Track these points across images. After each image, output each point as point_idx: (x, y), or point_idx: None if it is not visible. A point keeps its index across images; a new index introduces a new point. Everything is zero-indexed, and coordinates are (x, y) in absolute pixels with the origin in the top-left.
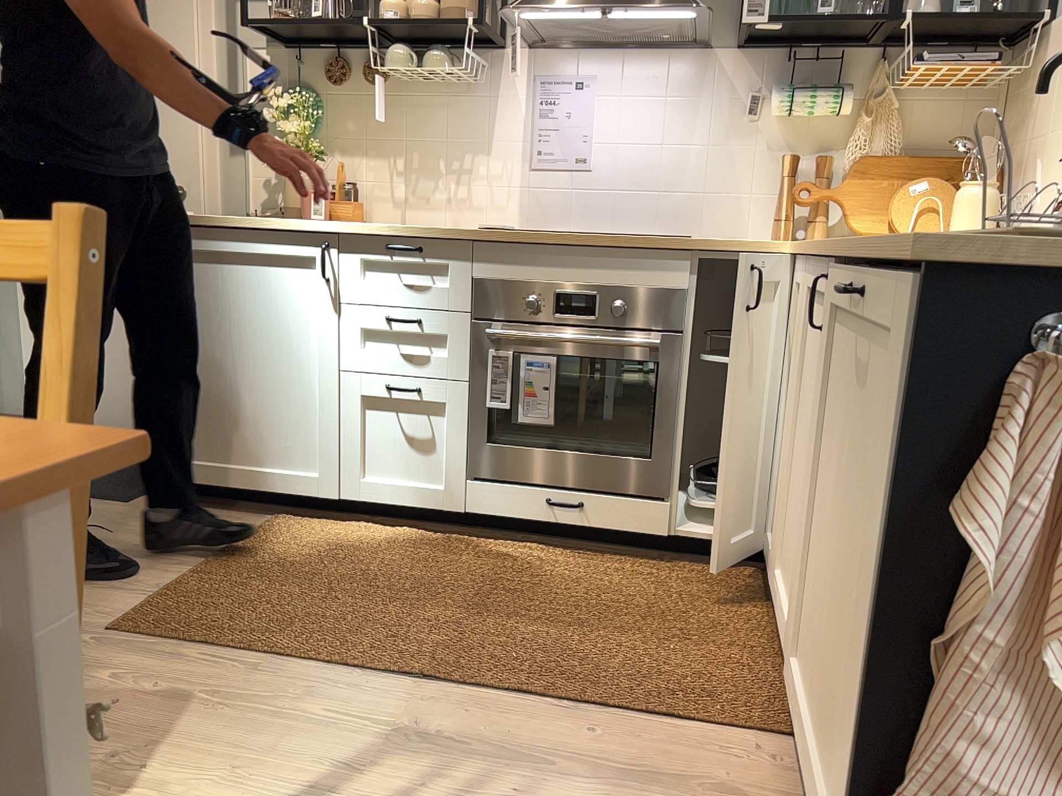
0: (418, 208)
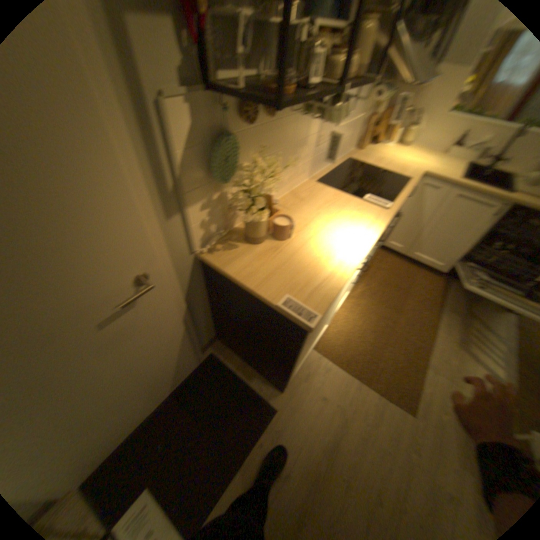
0: (280, 188)
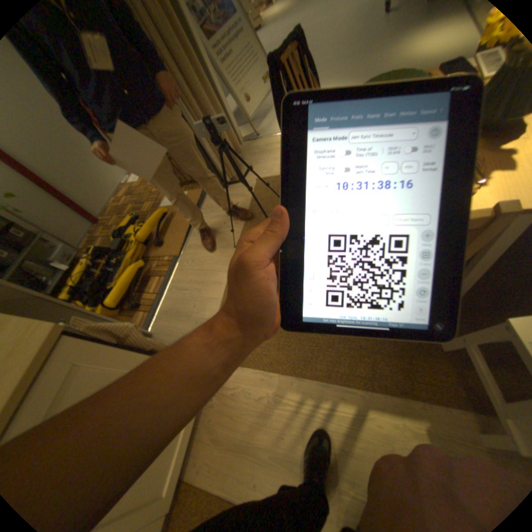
0: None
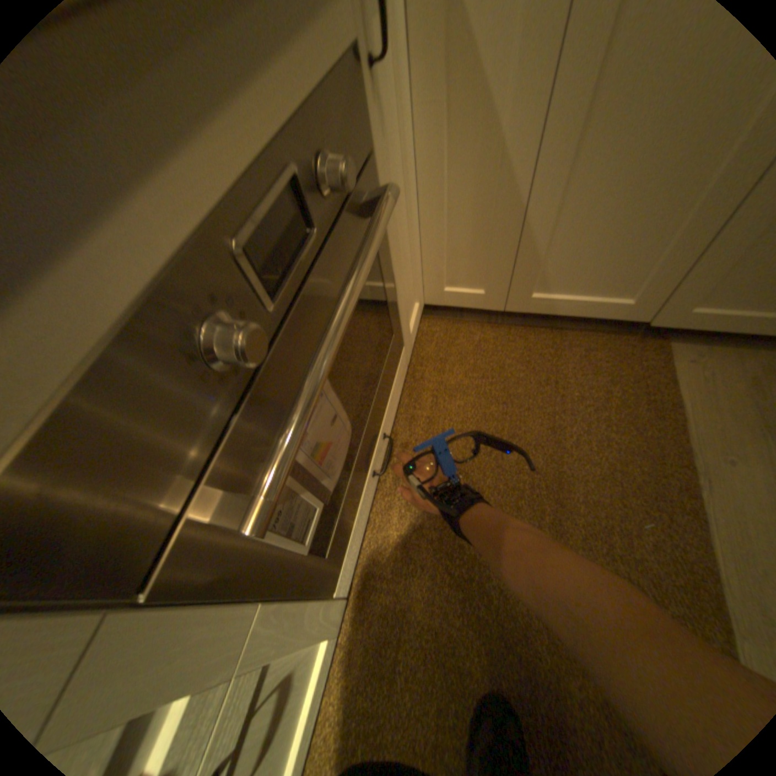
0: None
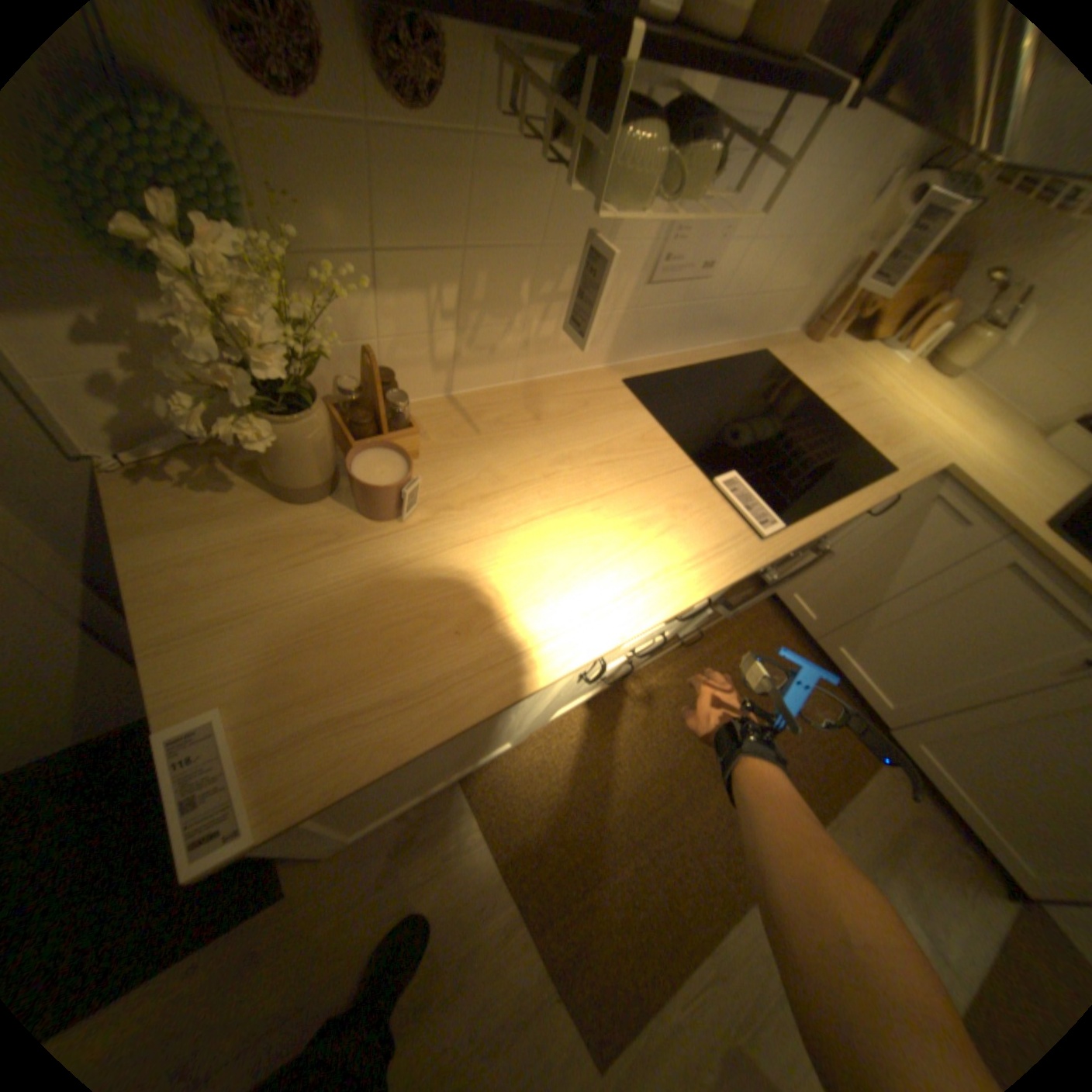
0: (477, 363)
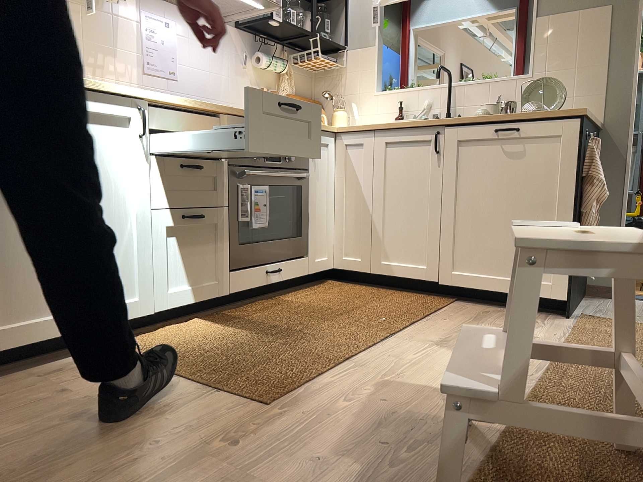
0: None
